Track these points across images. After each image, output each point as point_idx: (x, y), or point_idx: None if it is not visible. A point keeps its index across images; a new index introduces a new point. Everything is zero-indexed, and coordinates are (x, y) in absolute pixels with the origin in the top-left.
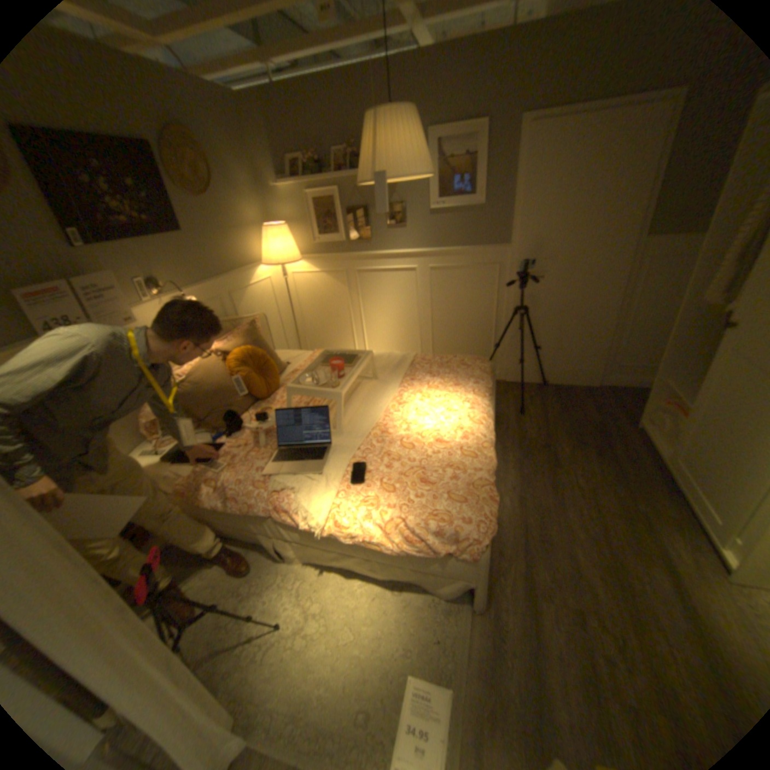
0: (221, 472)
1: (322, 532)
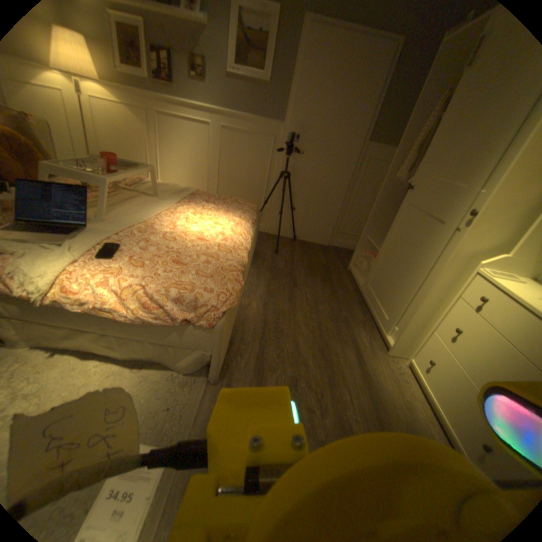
0: None
1: (46, 299)
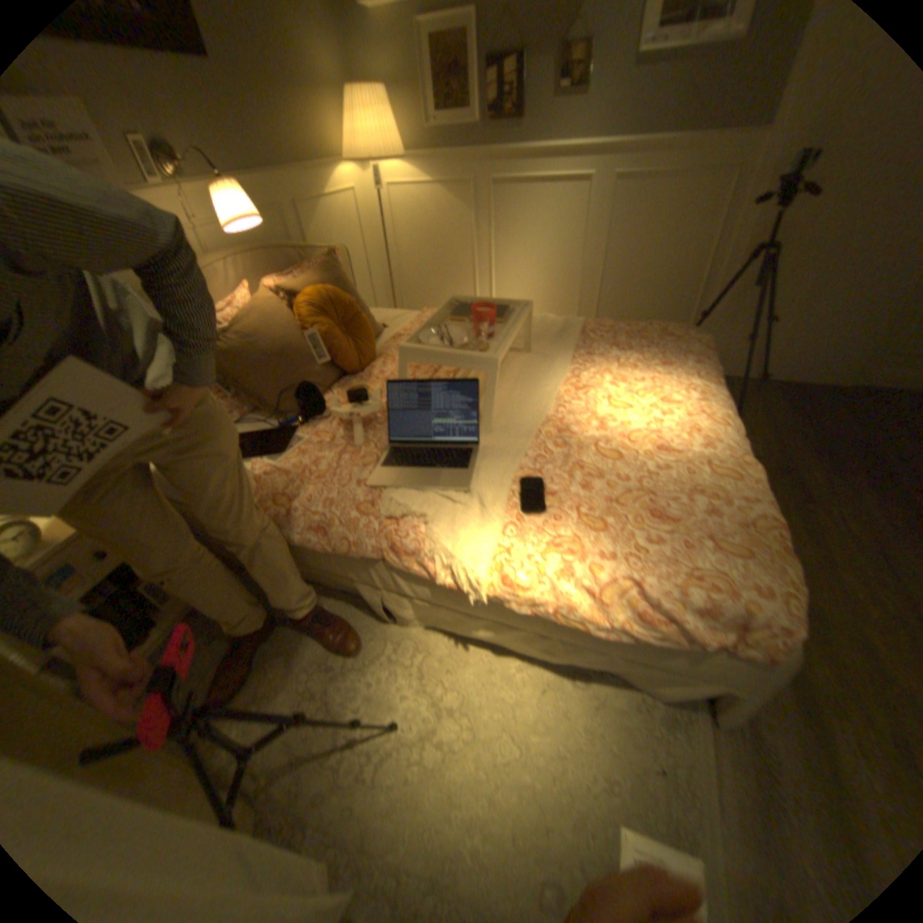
0: (296, 480)
1: (478, 589)
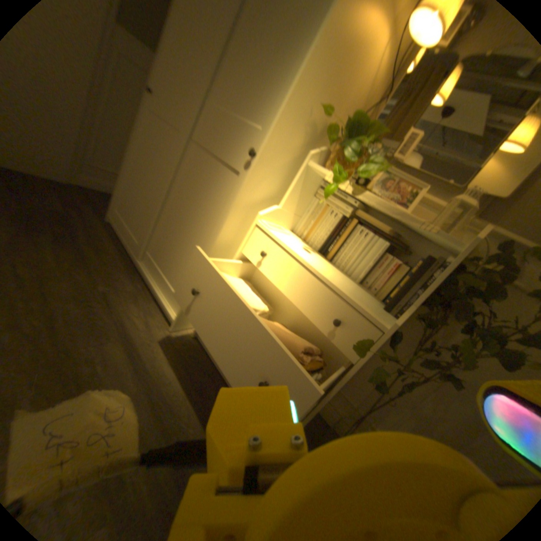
0: None
1: None
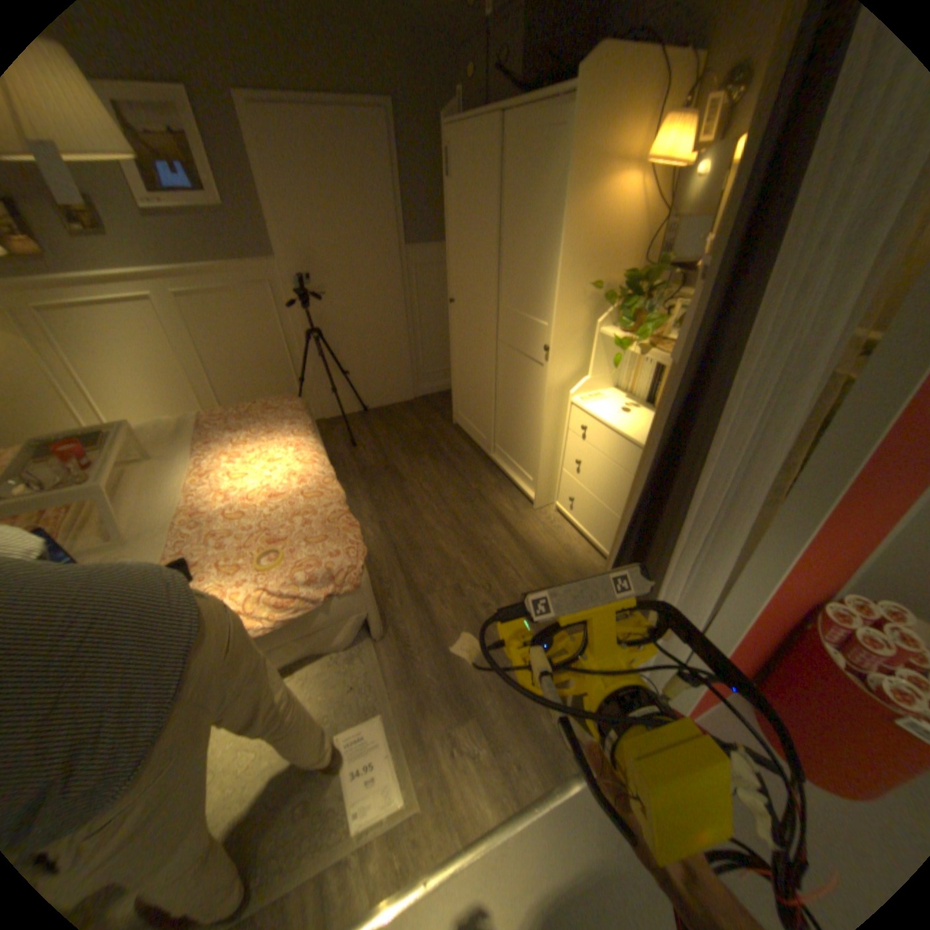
0: None
1: None
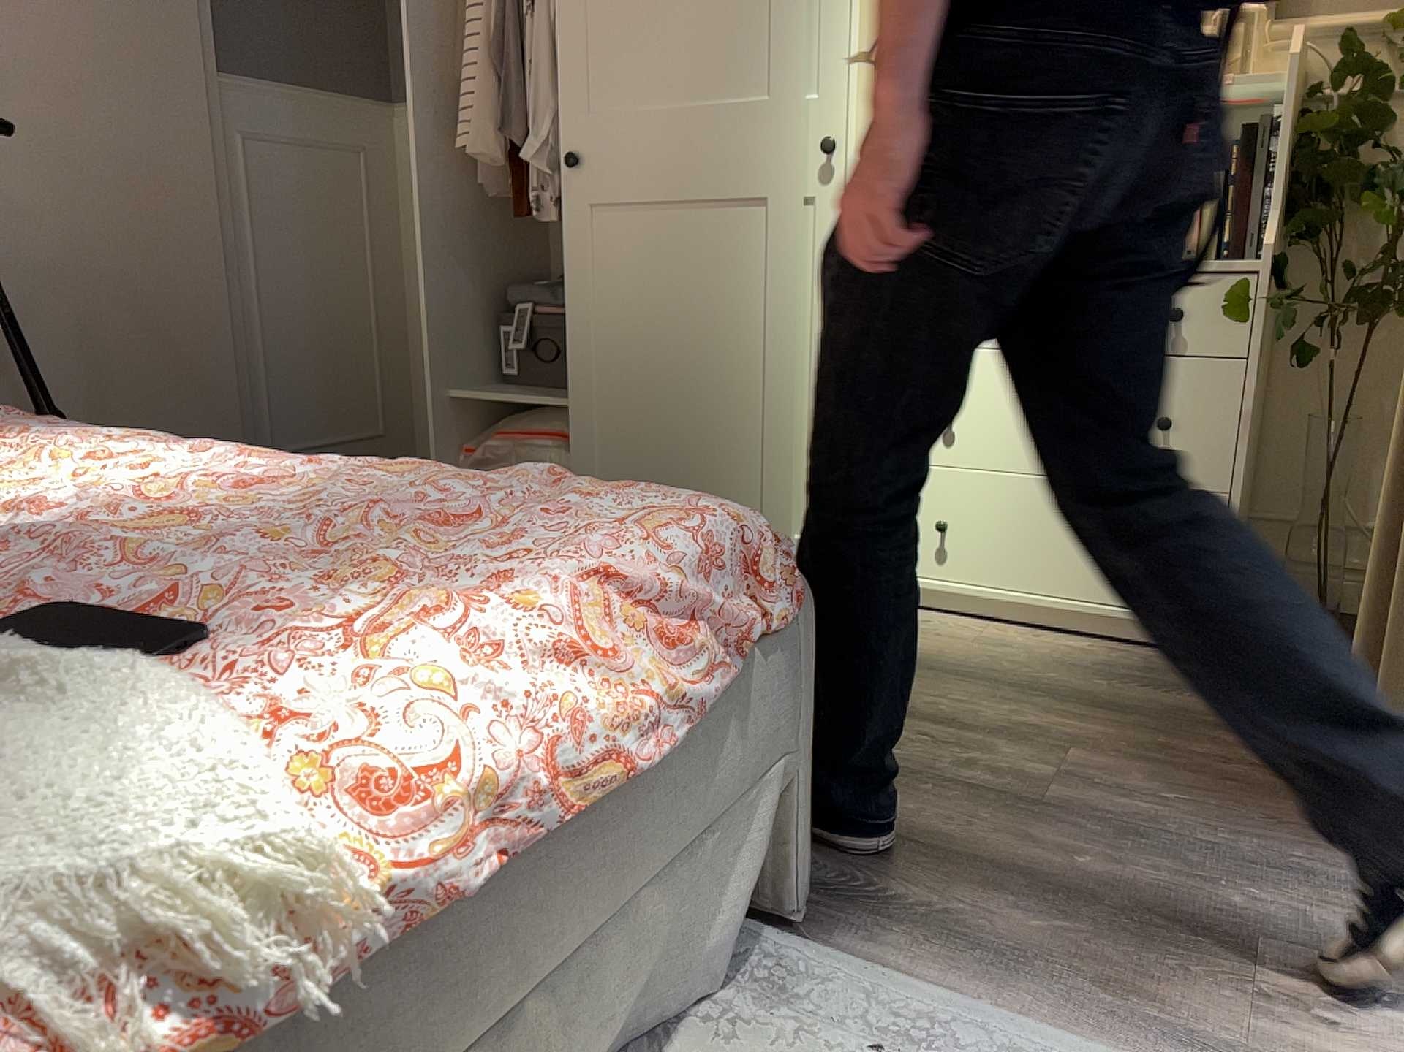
0: None
1: (254, 1011)
